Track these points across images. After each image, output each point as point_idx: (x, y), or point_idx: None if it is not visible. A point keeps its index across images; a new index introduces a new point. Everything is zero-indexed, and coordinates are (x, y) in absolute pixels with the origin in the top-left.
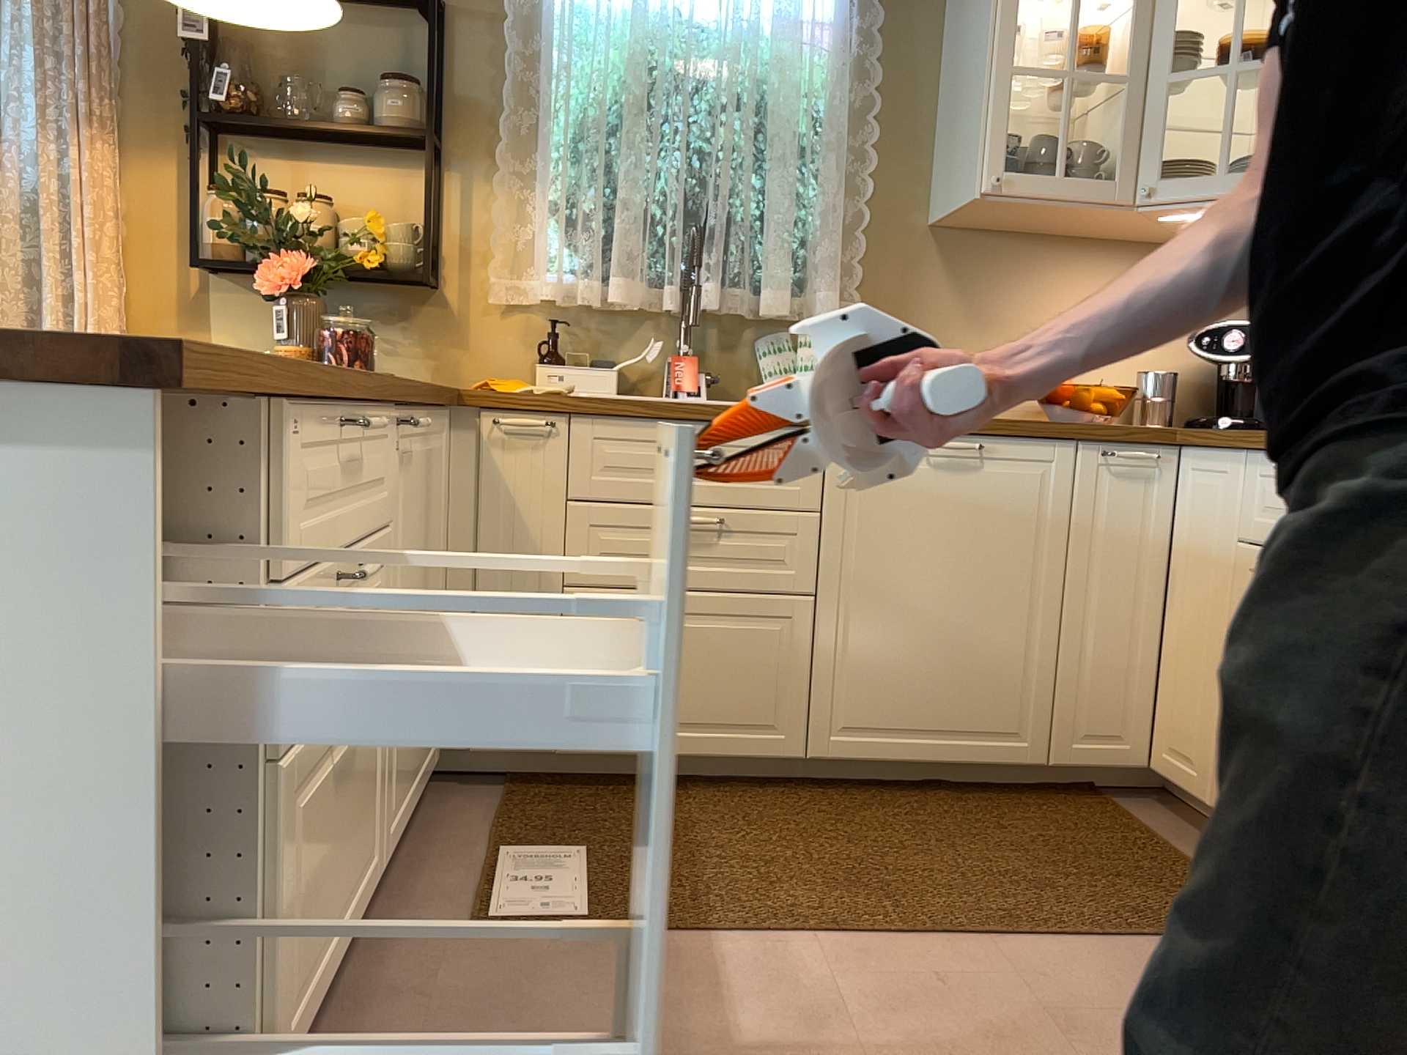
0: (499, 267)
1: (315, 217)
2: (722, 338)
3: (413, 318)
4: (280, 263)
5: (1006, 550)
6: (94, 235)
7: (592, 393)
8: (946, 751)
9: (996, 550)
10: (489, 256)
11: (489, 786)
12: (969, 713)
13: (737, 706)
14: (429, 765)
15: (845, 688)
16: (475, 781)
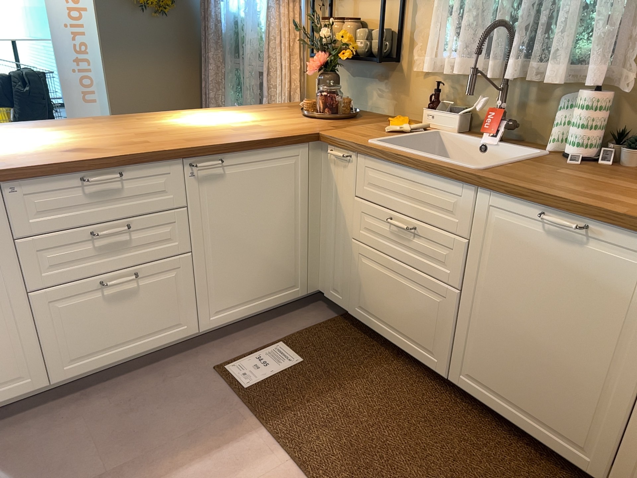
0: (418, 52)
1: (328, 35)
2: (535, 97)
3: (387, 79)
4: (316, 58)
5: (595, 315)
6: (286, 45)
7: (444, 129)
8: (527, 426)
9: (586, 311)
10: (419, 44)
11: (335, 312)
12: (547, 413)
13: (416, 331)
14: (287, 296)
15: (470, 352)
16: (334, 308)
